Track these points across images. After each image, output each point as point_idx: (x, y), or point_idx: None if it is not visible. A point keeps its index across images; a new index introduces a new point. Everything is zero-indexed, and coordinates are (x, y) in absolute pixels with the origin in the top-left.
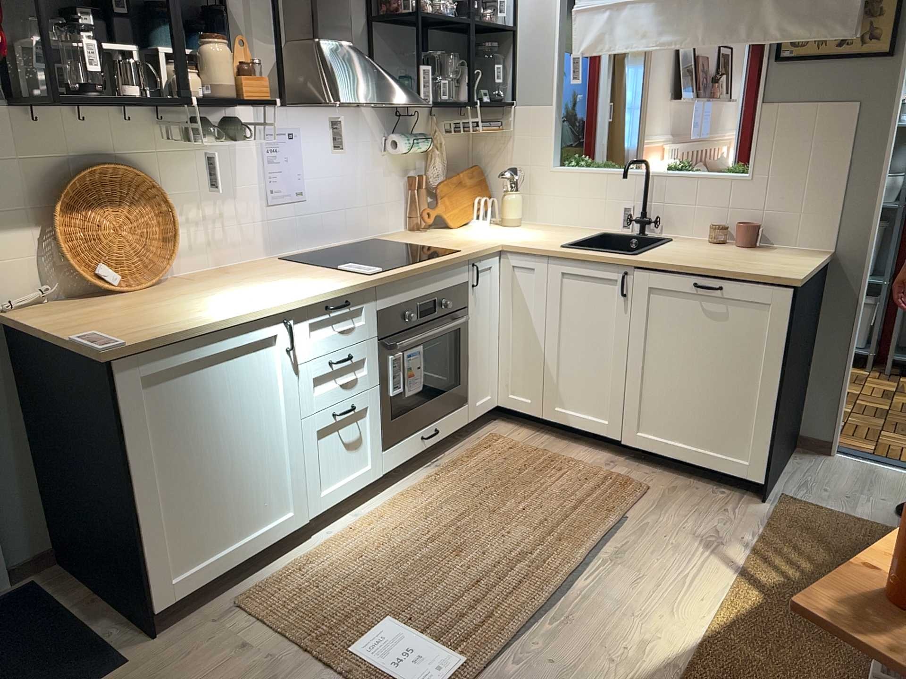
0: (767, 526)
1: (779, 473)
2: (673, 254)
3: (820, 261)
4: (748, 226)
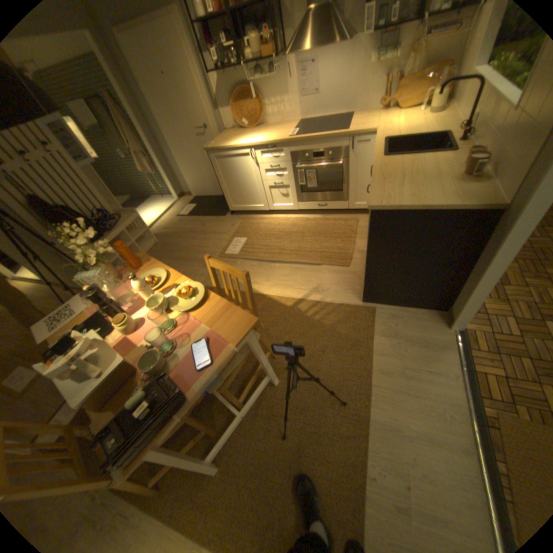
0: (339, 304)
1: (390, 303)
2: (399, 163)
3: (449, 205)
4: (470, 157)
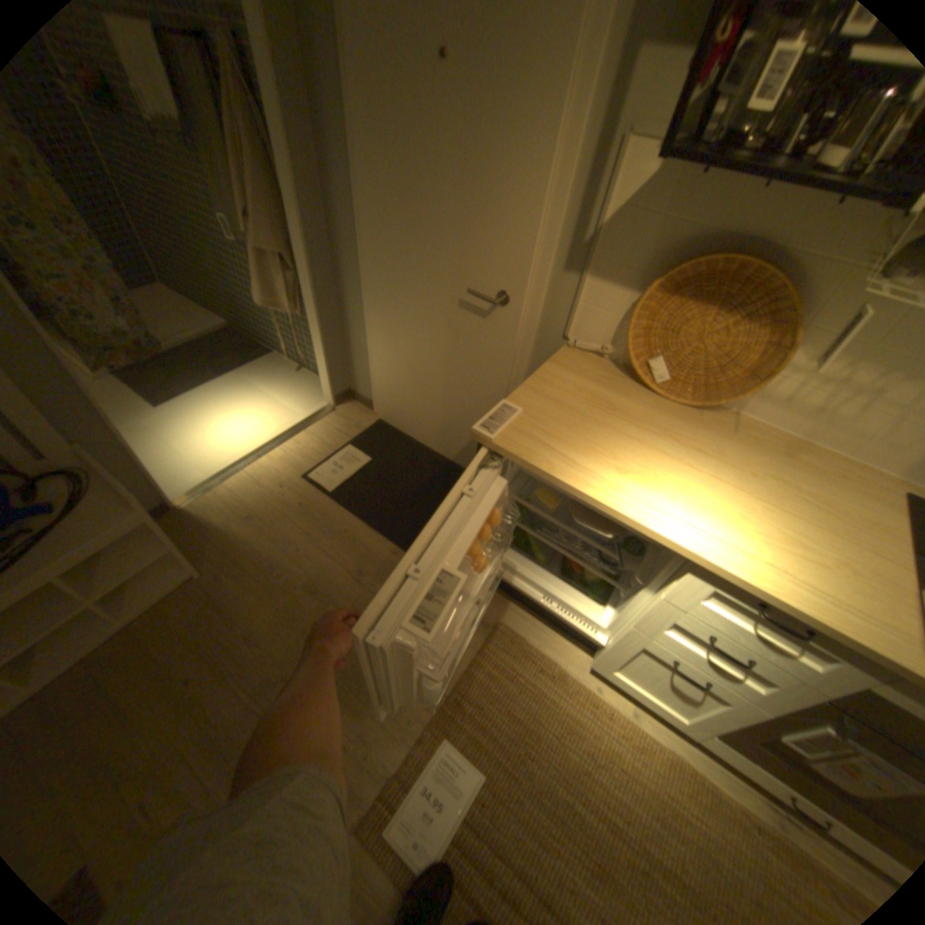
0: None
1: None
2: None
3: None
4: None
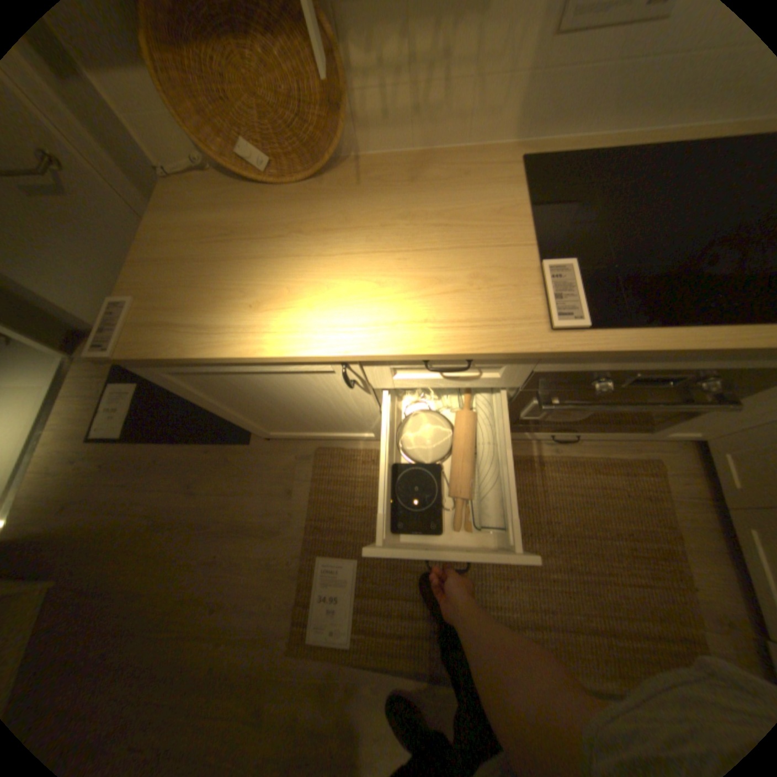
0: None
1: None
2: None
3: None
4: None
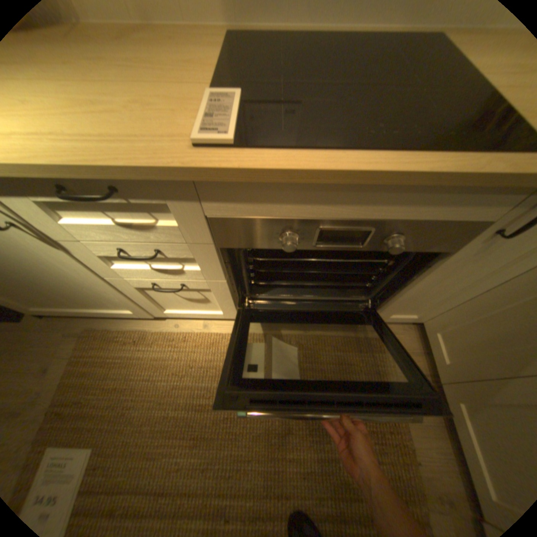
0: None
1: None
2: None
3: None
4: None
